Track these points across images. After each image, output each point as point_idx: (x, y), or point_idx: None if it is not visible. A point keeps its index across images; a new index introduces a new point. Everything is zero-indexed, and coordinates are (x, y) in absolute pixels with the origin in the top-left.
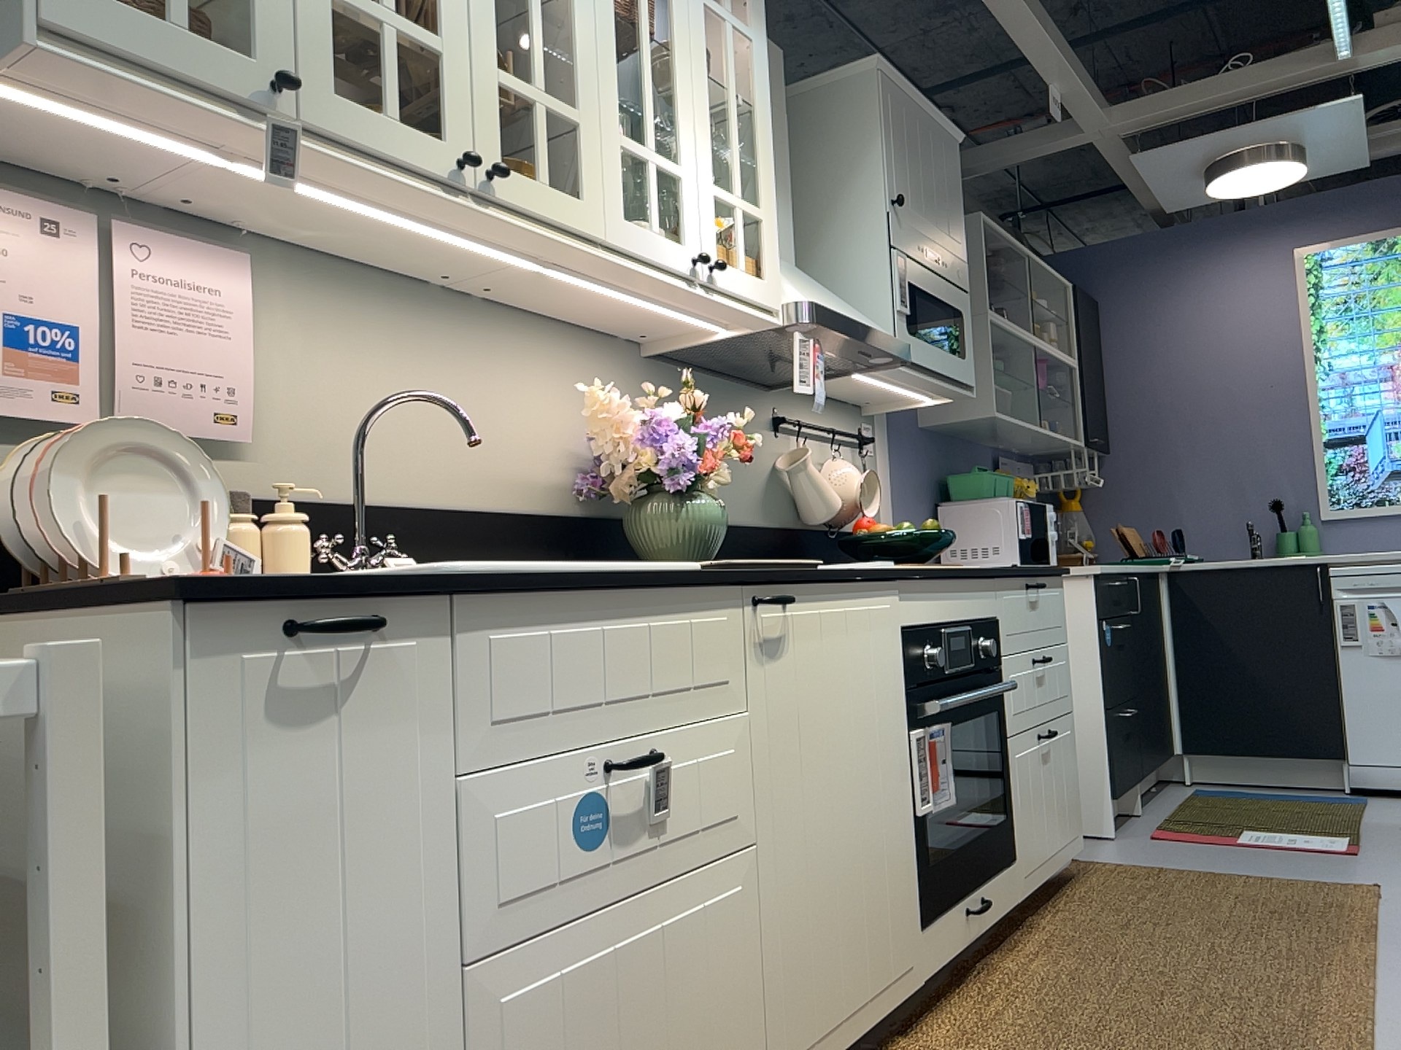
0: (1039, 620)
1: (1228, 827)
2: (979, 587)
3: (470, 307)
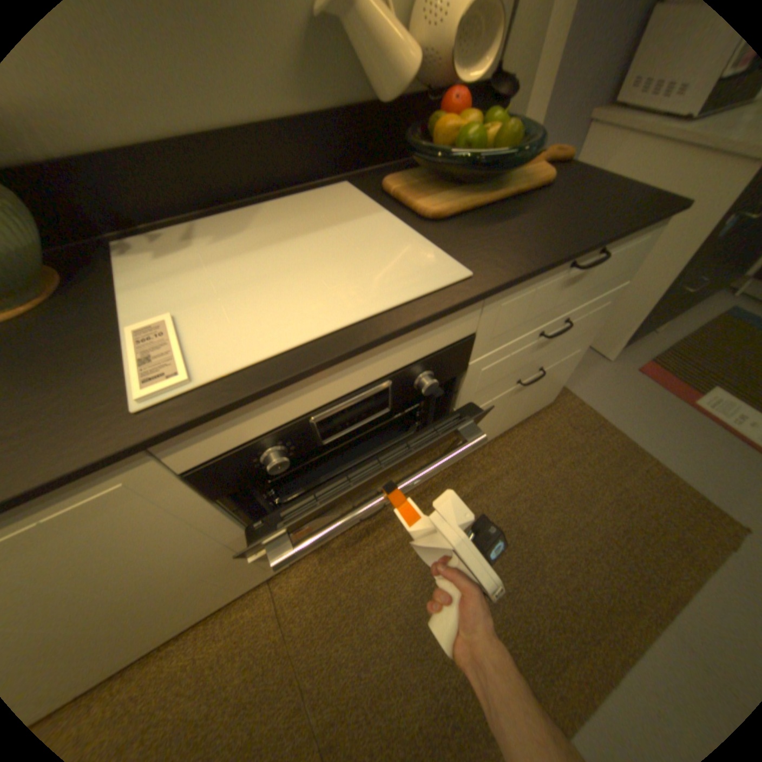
0: (576, 289)
1: (706, 378)
2: (424, 328)
3: None
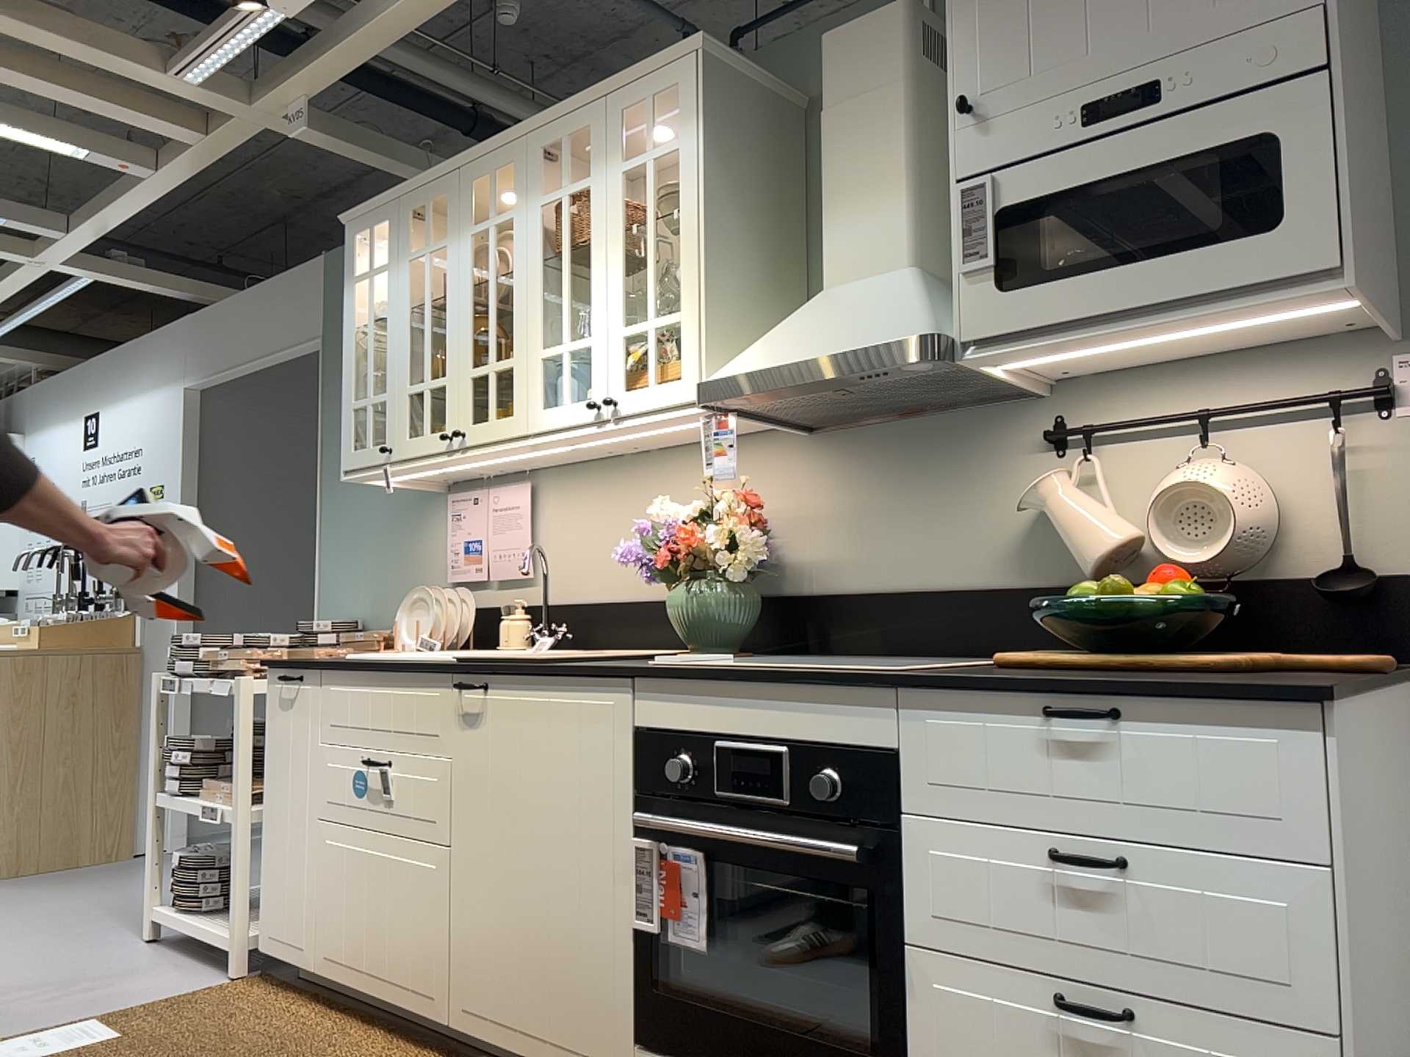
0: (1101, 780)
1: None
2: (826, 697)
3: (646, 457)
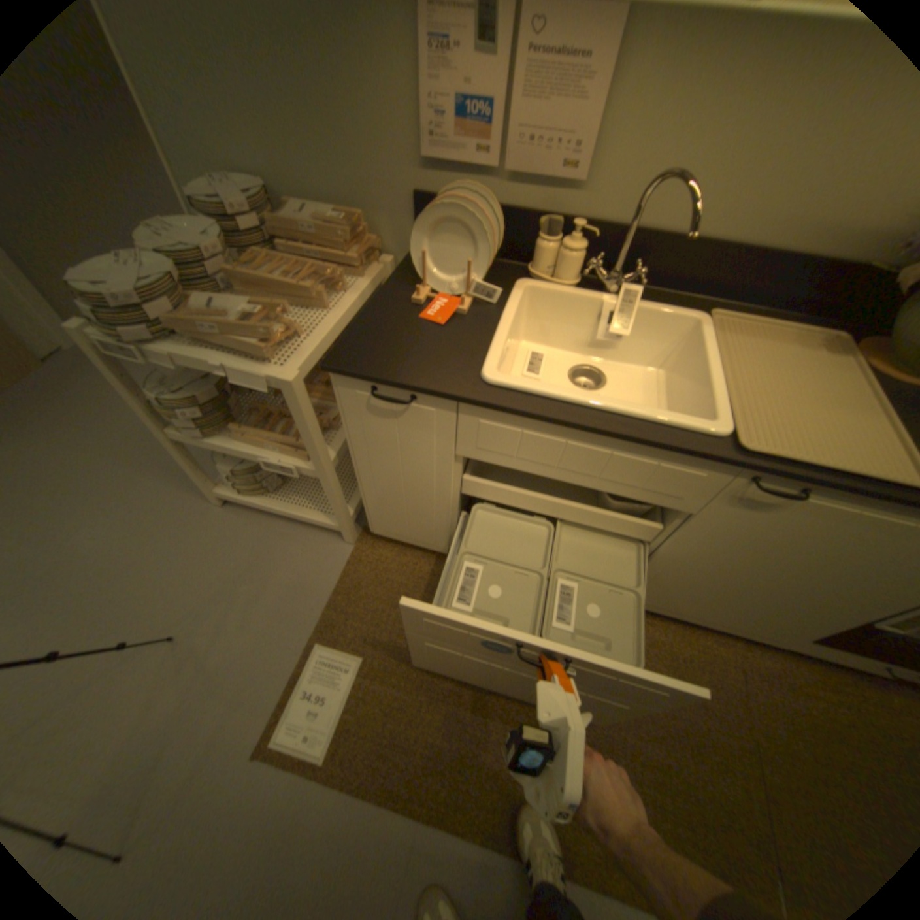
0: None
1: None
2: None
3: None
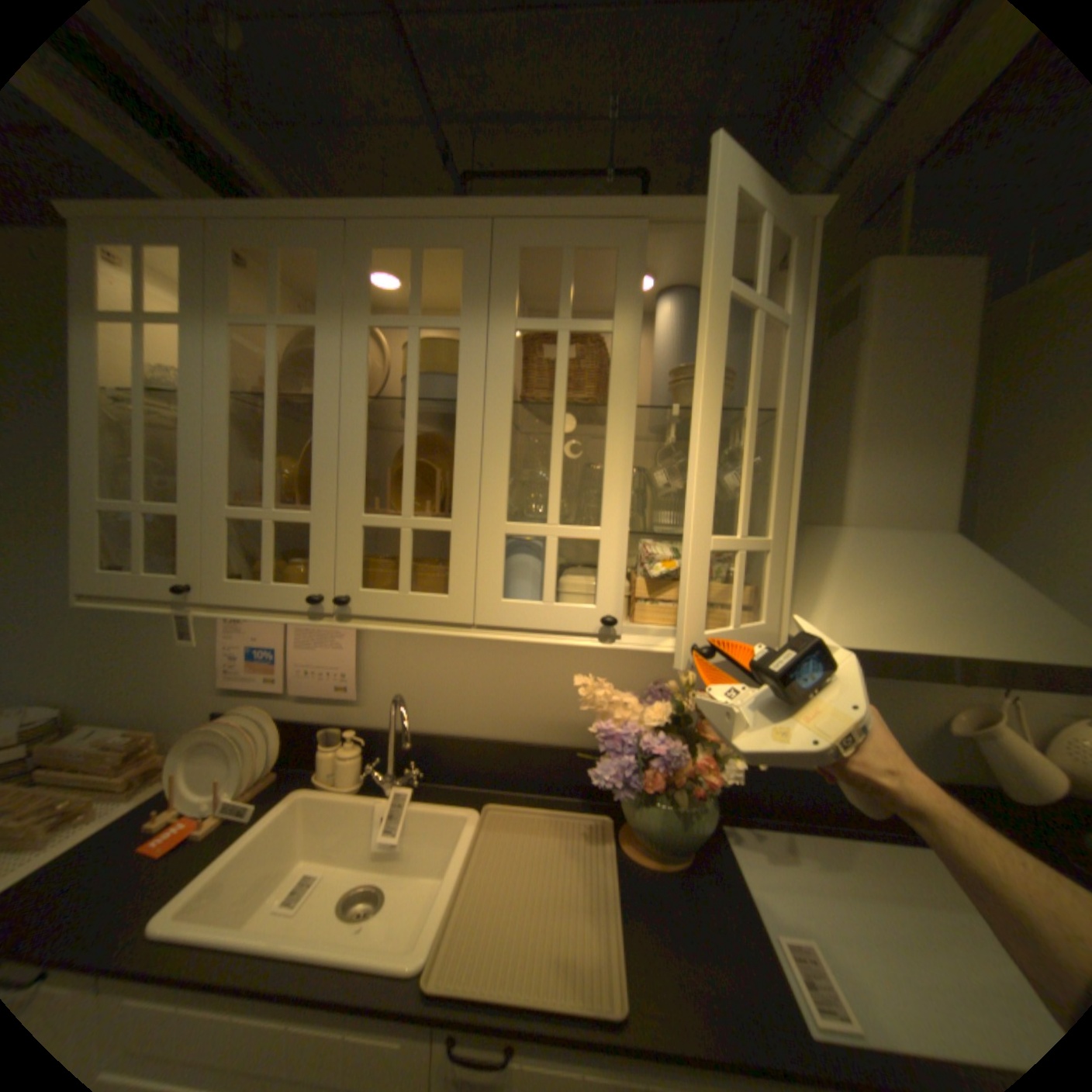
0: None
1: None
2: None
3: None
